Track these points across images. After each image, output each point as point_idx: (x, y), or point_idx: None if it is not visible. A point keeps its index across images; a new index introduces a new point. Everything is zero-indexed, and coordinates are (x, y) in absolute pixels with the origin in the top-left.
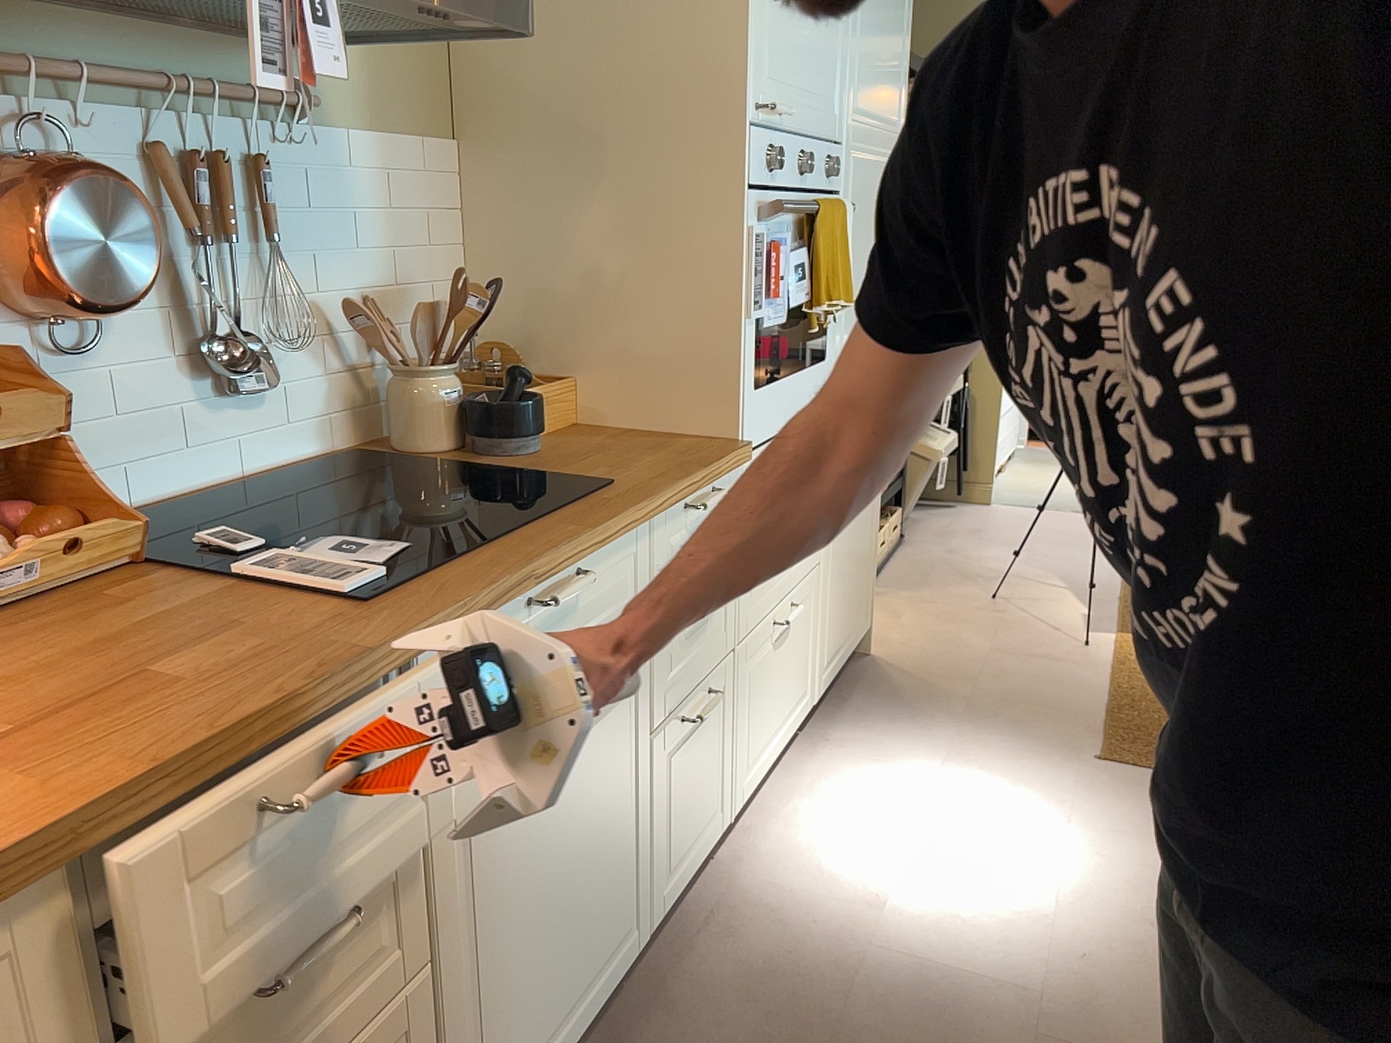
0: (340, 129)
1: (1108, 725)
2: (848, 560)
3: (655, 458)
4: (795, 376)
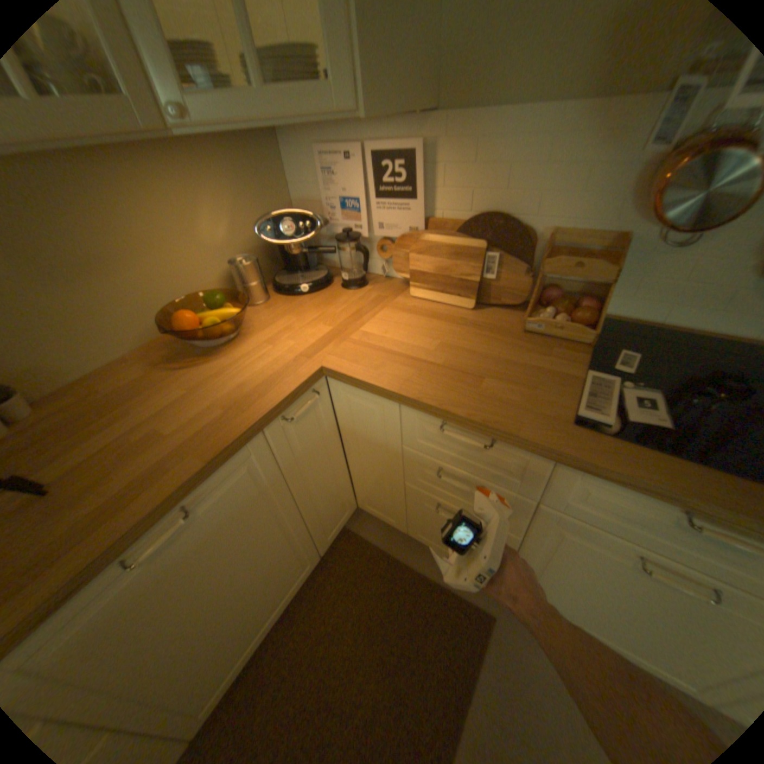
0: None
1: None
2: None
3: None
4: None
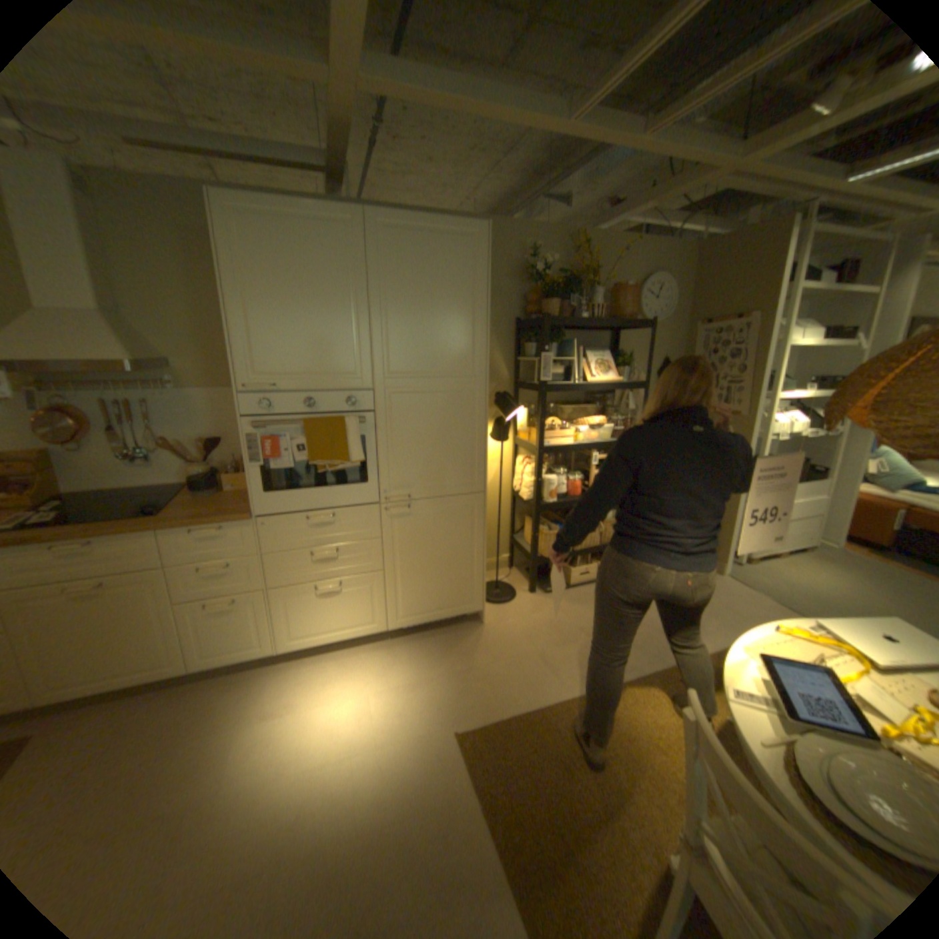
0: (185, 389)
1: (497, 726)
2: (426, 575)
3: (204, 511)
4: (319, 489)
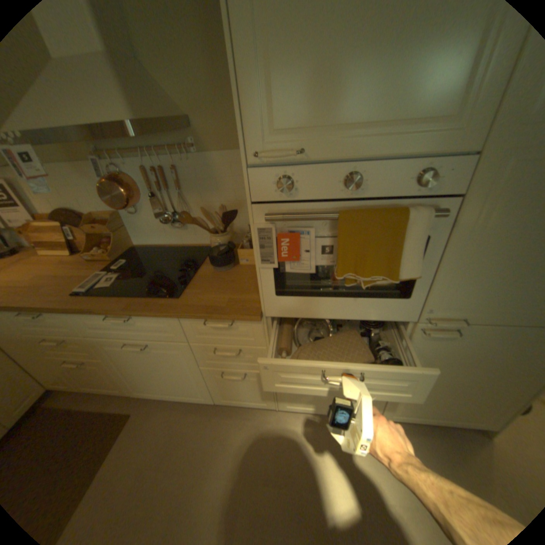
0: (206, 151)
1: None
2: (447, 394)
3: (219, 297)
4: (343, 299)
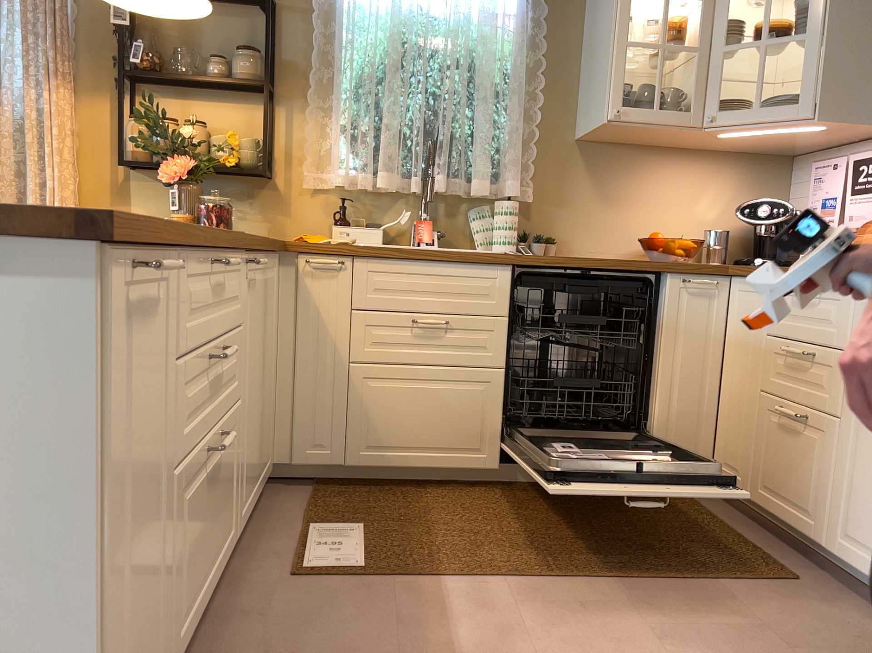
0: None
1: None
2: None
3: None
4: None
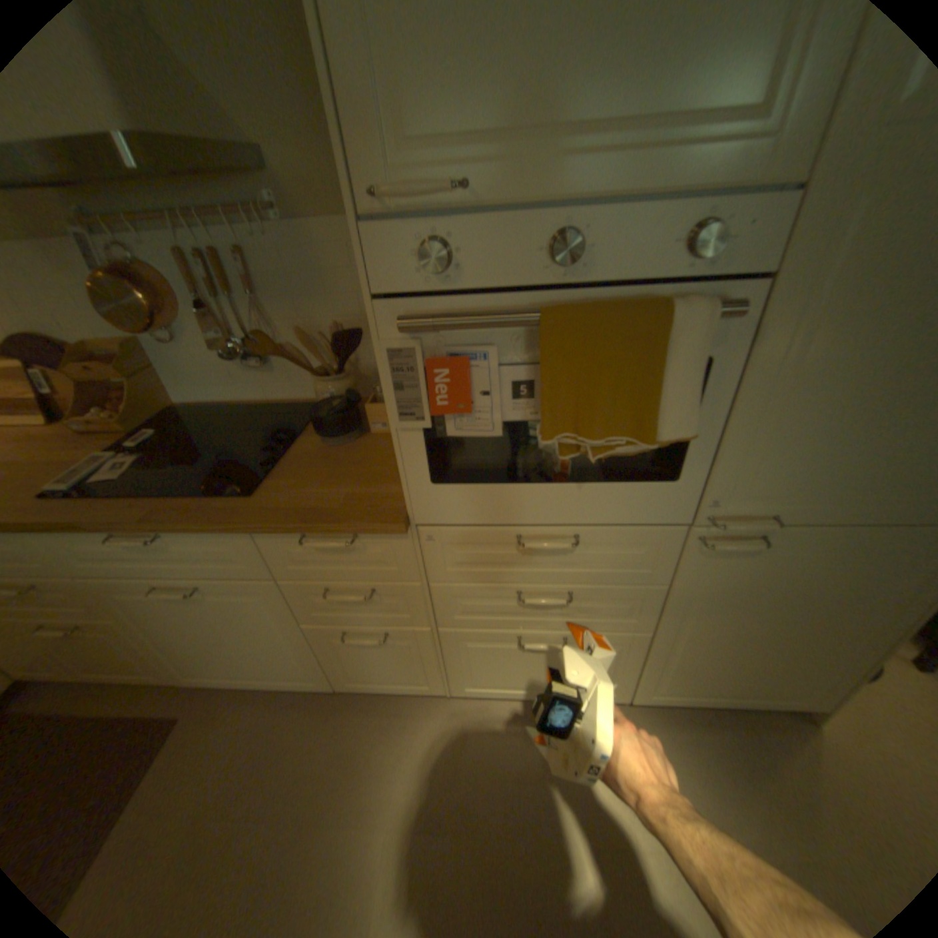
0: (300, 218)
1: None
2: (744, 652)
3: (329, 492)
4: (557, 485)
